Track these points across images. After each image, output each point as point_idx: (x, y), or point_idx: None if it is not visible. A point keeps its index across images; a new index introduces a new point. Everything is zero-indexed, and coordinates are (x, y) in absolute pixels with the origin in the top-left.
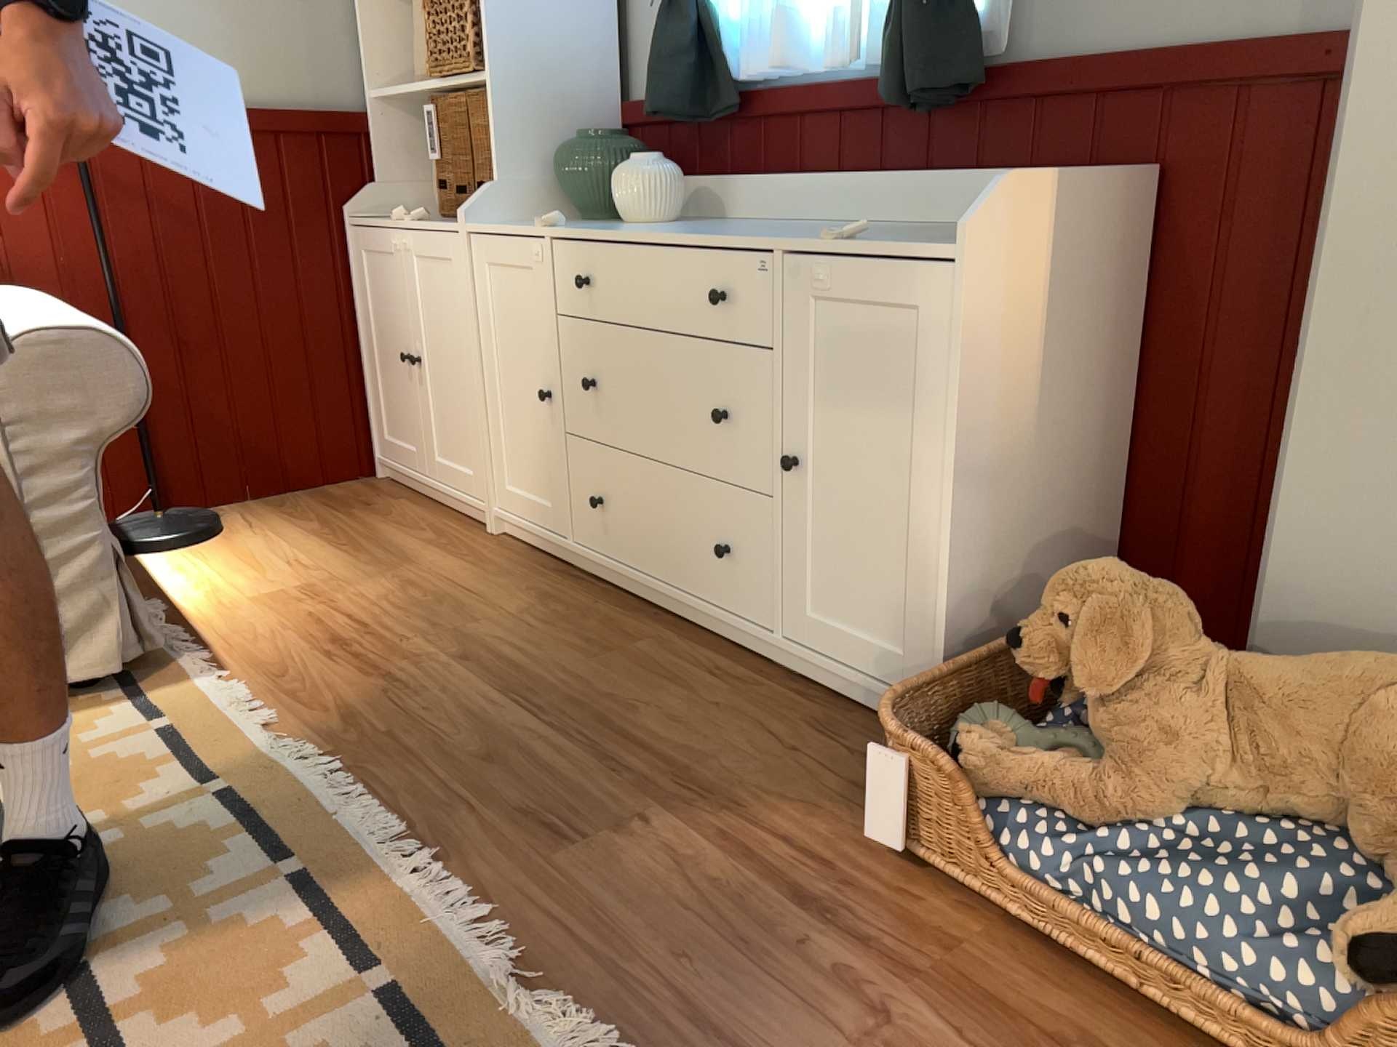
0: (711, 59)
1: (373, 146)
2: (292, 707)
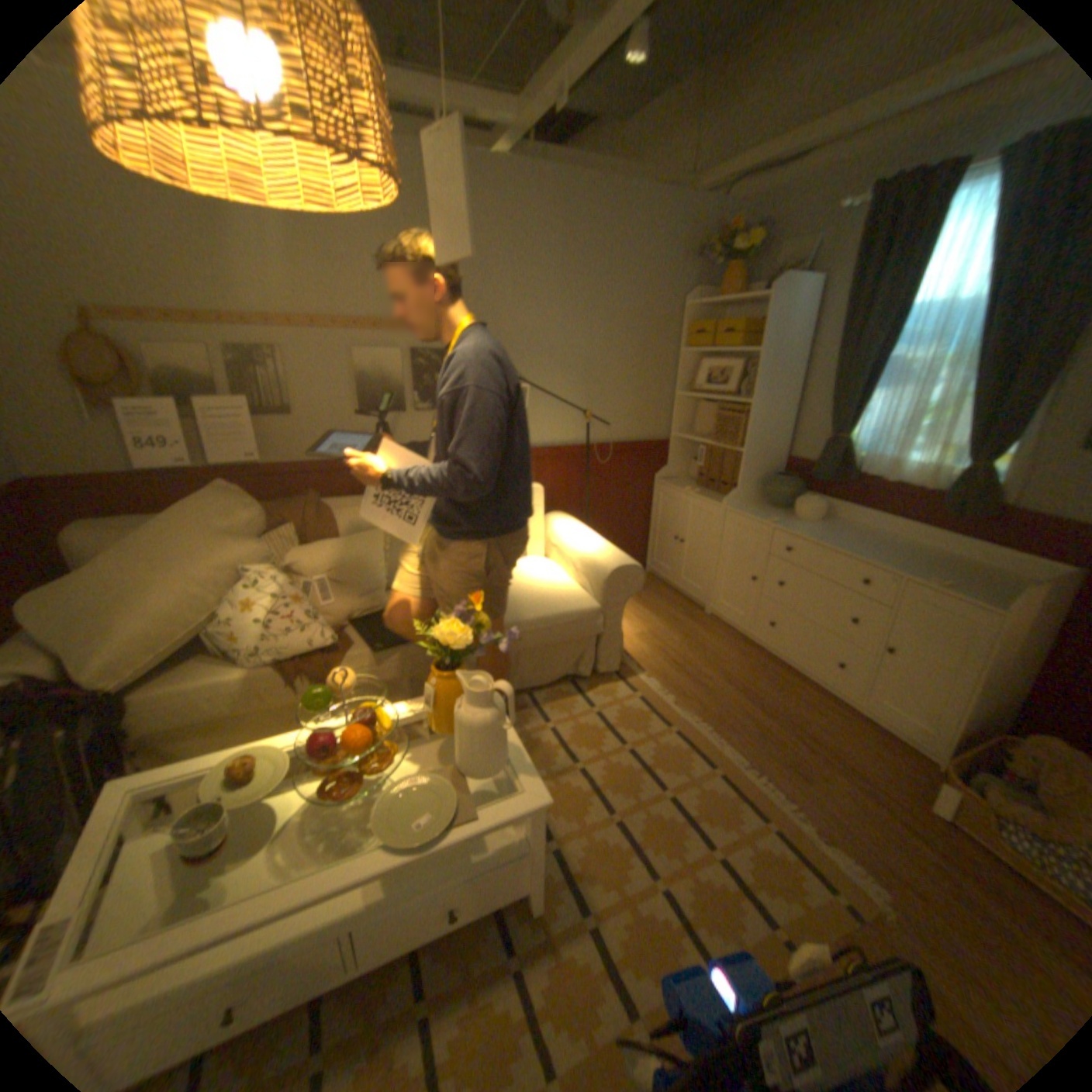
0: (847, 457)
1: (669, 451)
2: (678, 695)
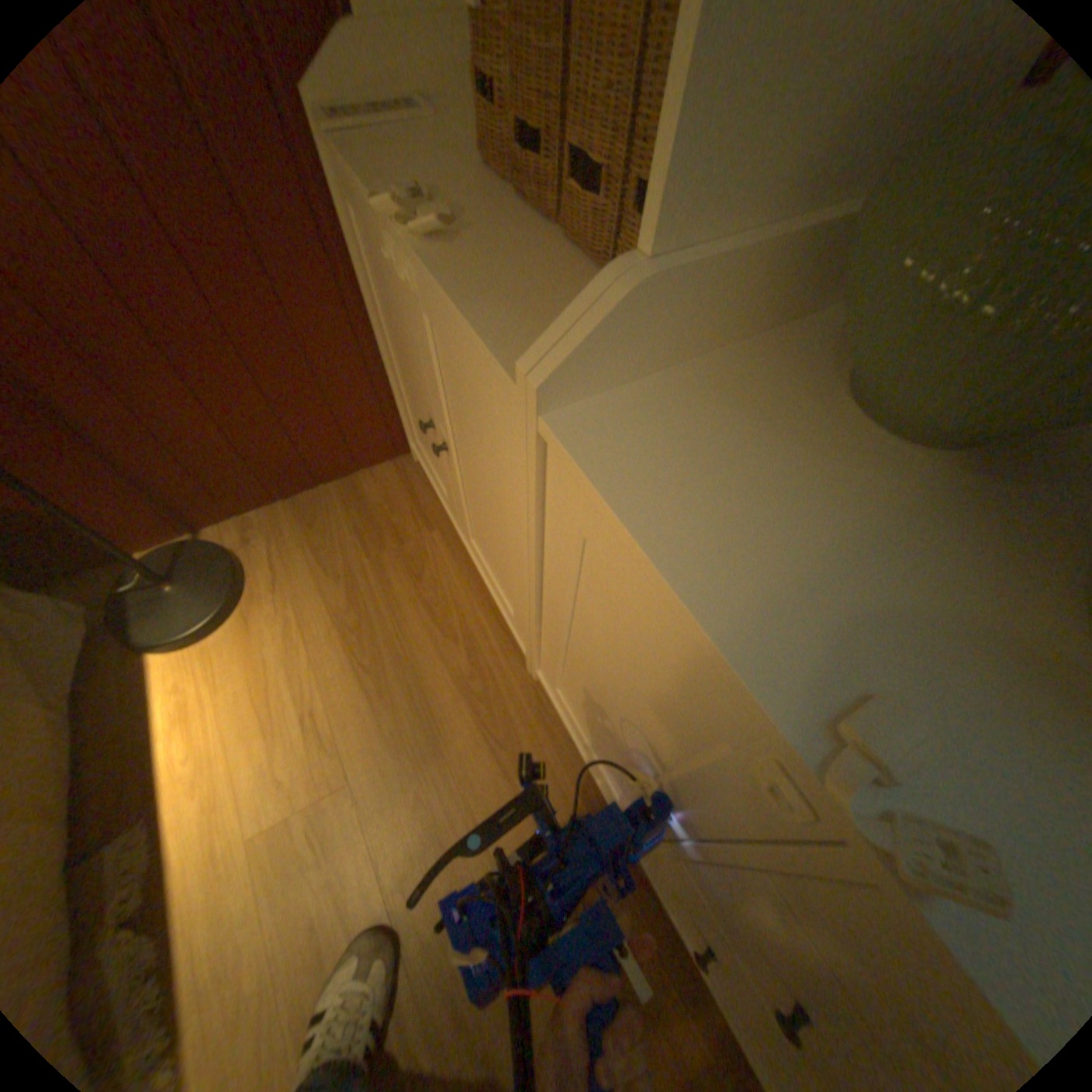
0: None
1: None
2: None
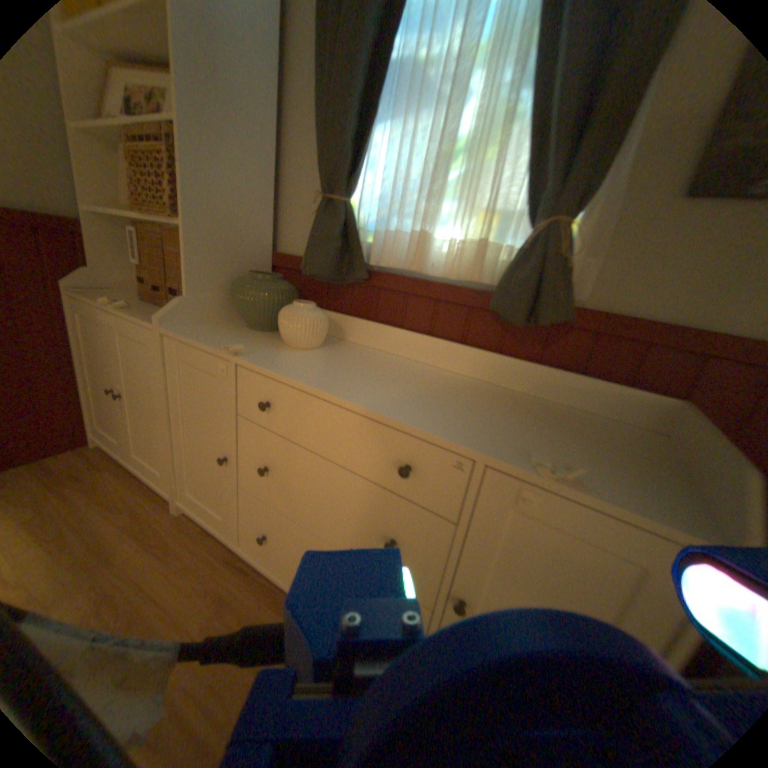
0: (351, 243)
1: (87, 240)
2: None
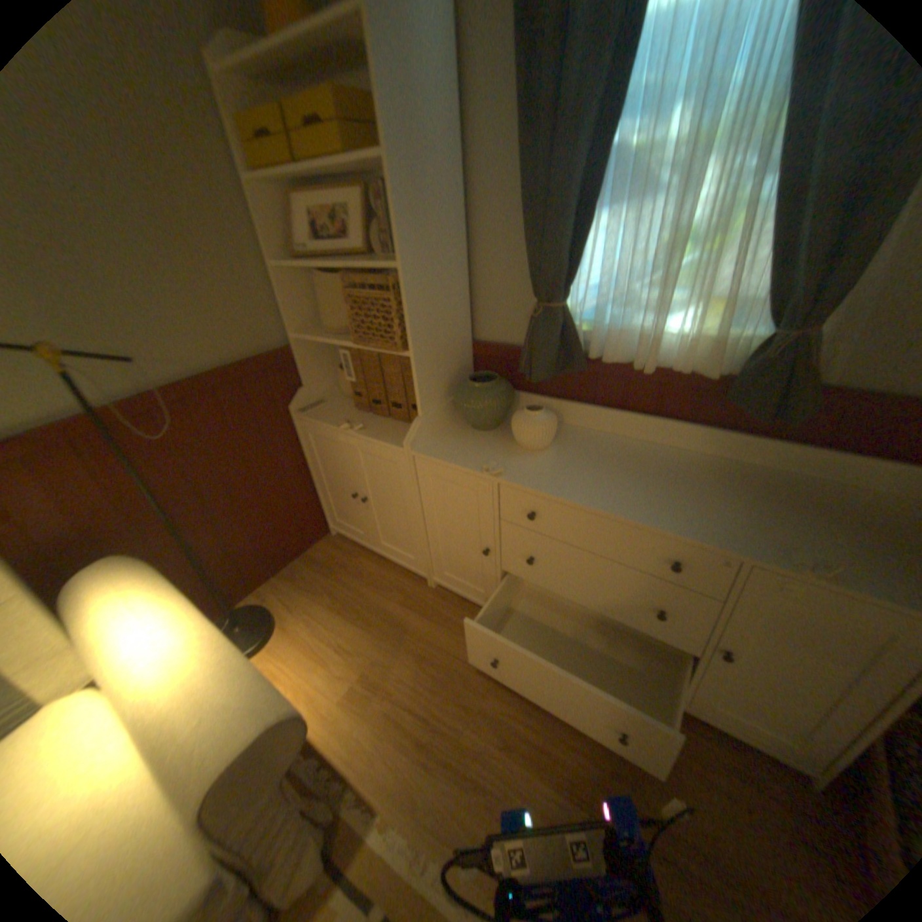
0: (564, 336)
1: (299, 363)
2: (443, 851)
